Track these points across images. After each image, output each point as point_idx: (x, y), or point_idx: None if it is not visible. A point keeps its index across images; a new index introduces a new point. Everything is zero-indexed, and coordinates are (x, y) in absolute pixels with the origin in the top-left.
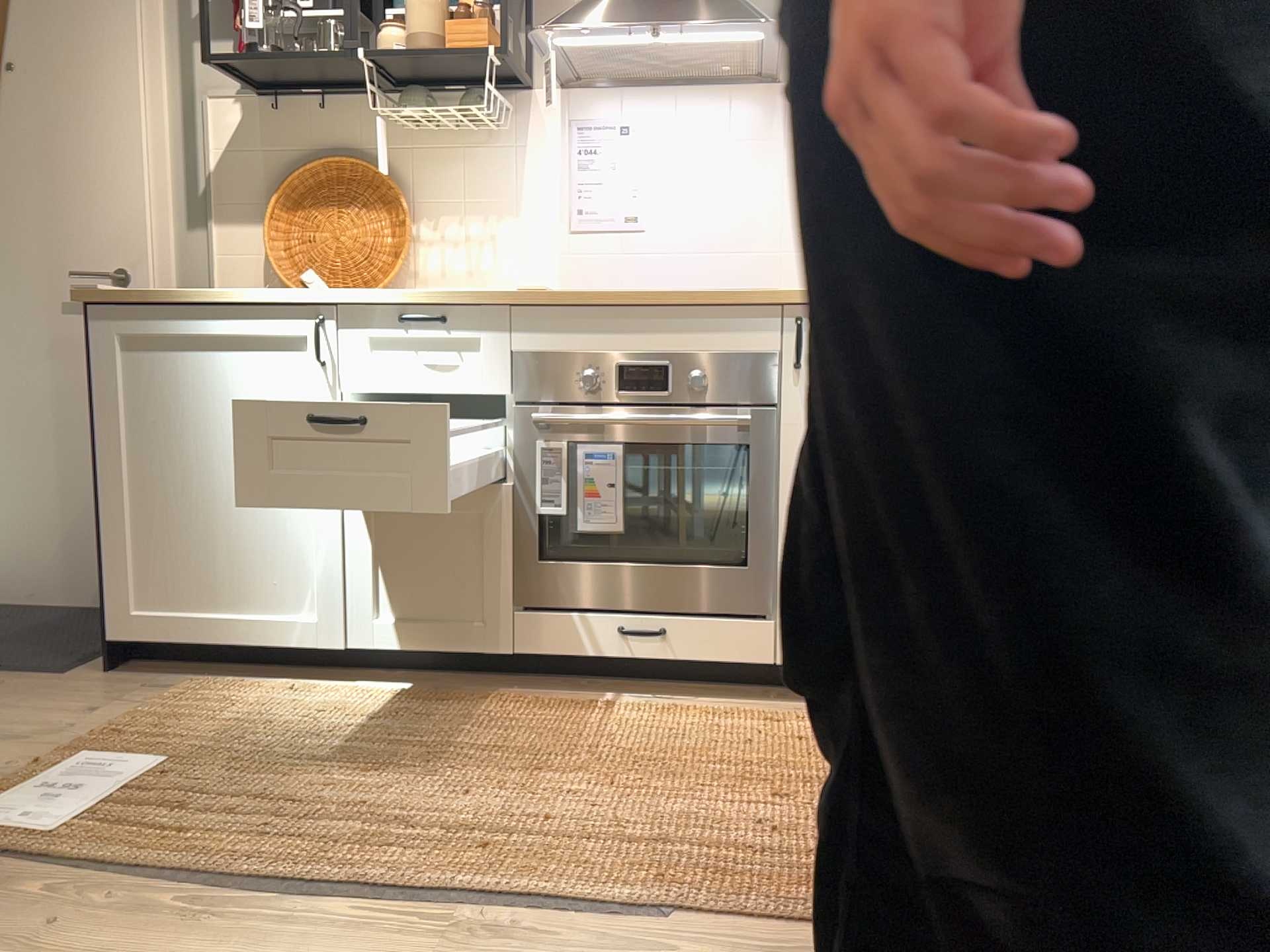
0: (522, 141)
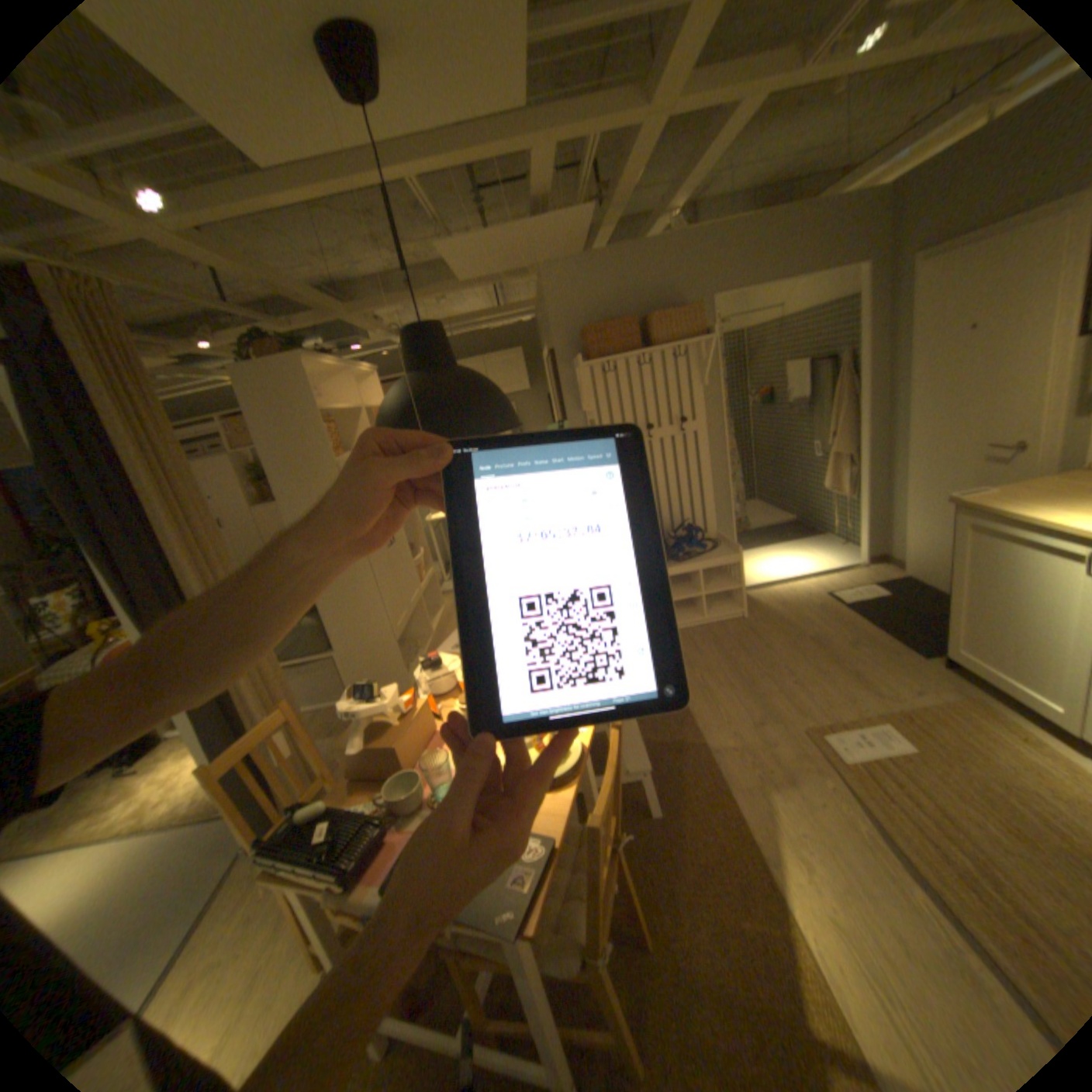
0: None
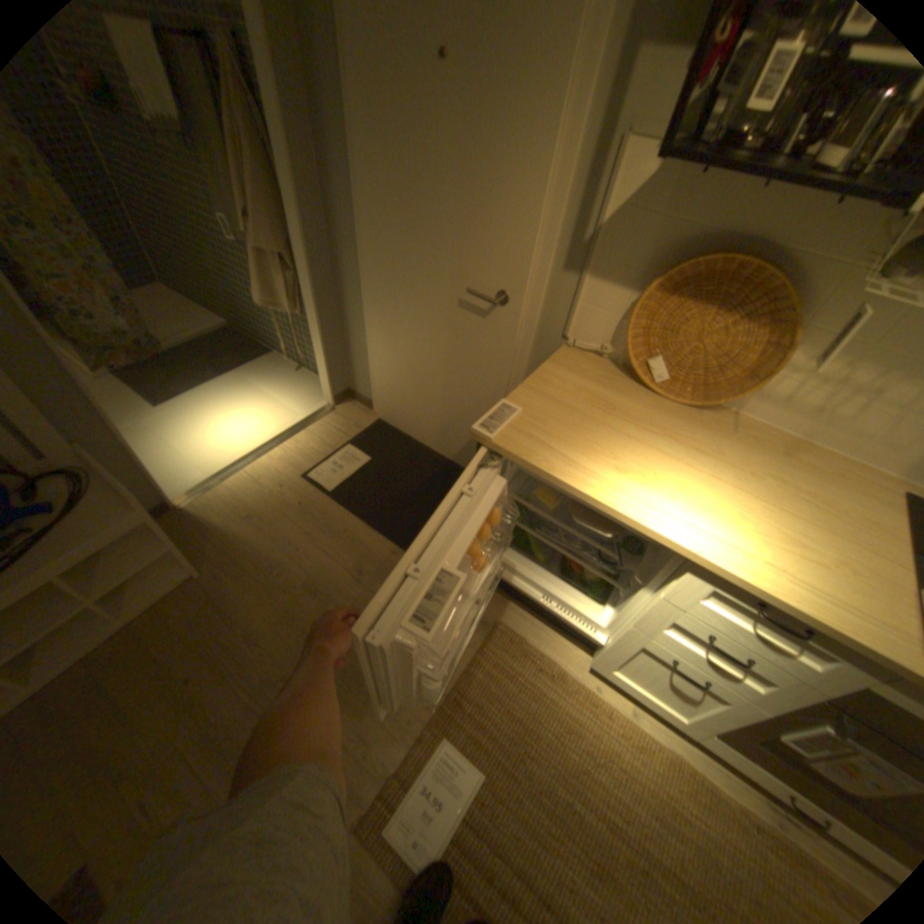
0: None
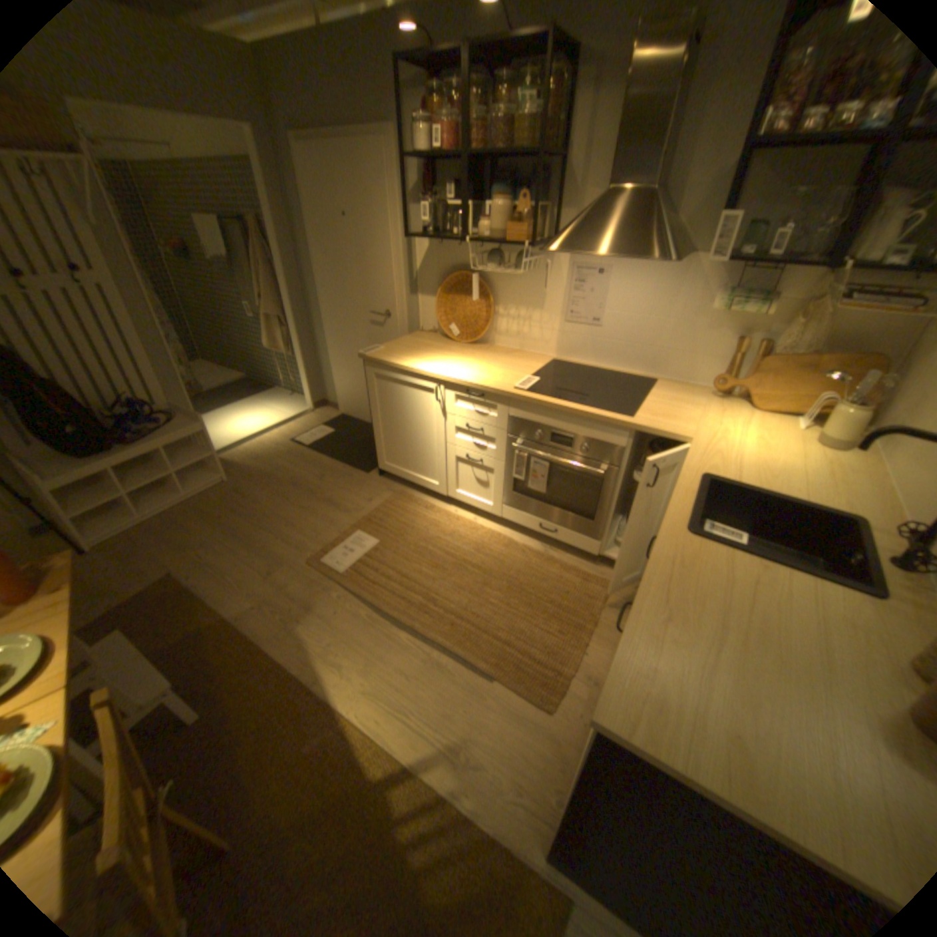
0: (549, 271)
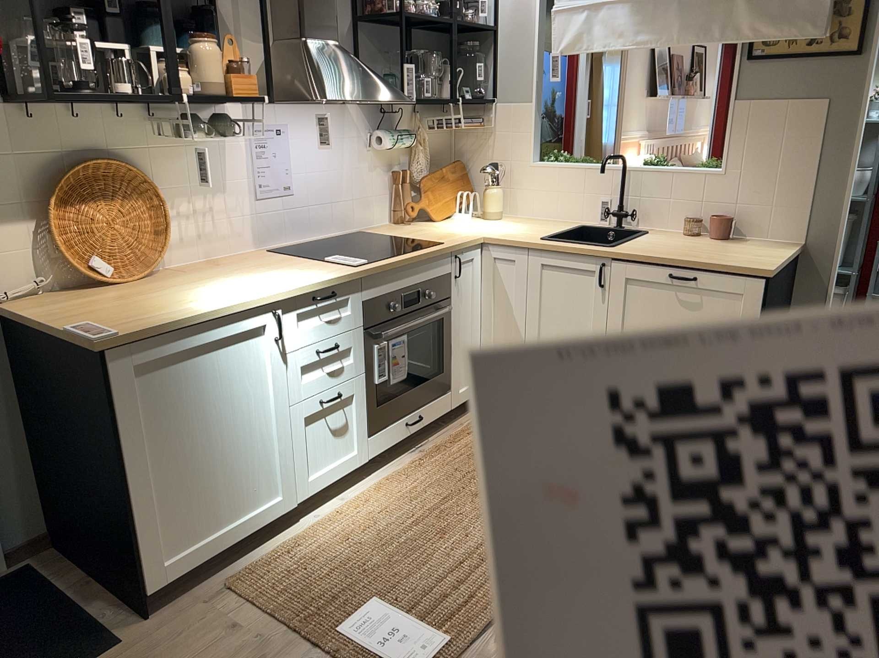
0: (223, 140)
